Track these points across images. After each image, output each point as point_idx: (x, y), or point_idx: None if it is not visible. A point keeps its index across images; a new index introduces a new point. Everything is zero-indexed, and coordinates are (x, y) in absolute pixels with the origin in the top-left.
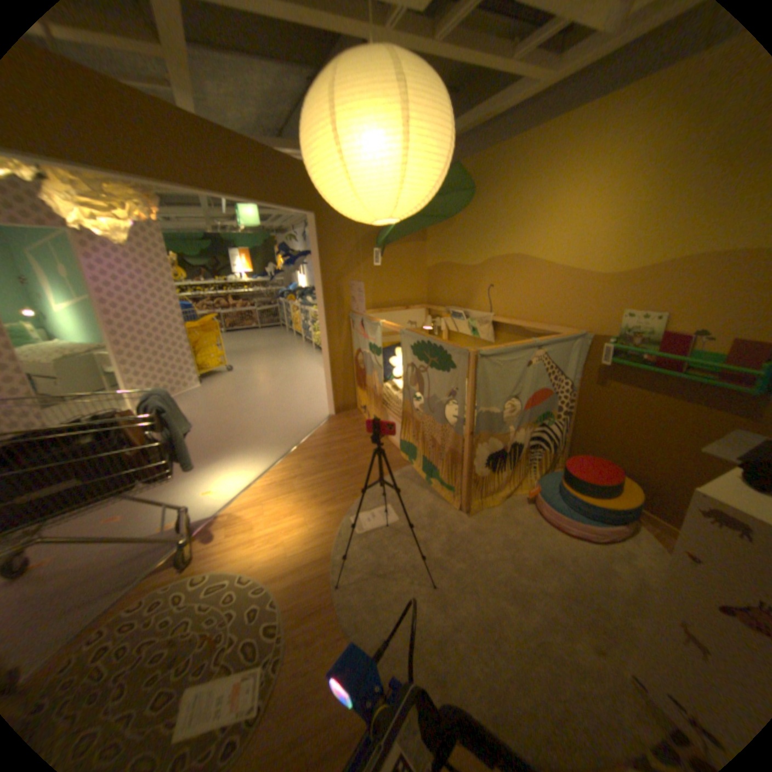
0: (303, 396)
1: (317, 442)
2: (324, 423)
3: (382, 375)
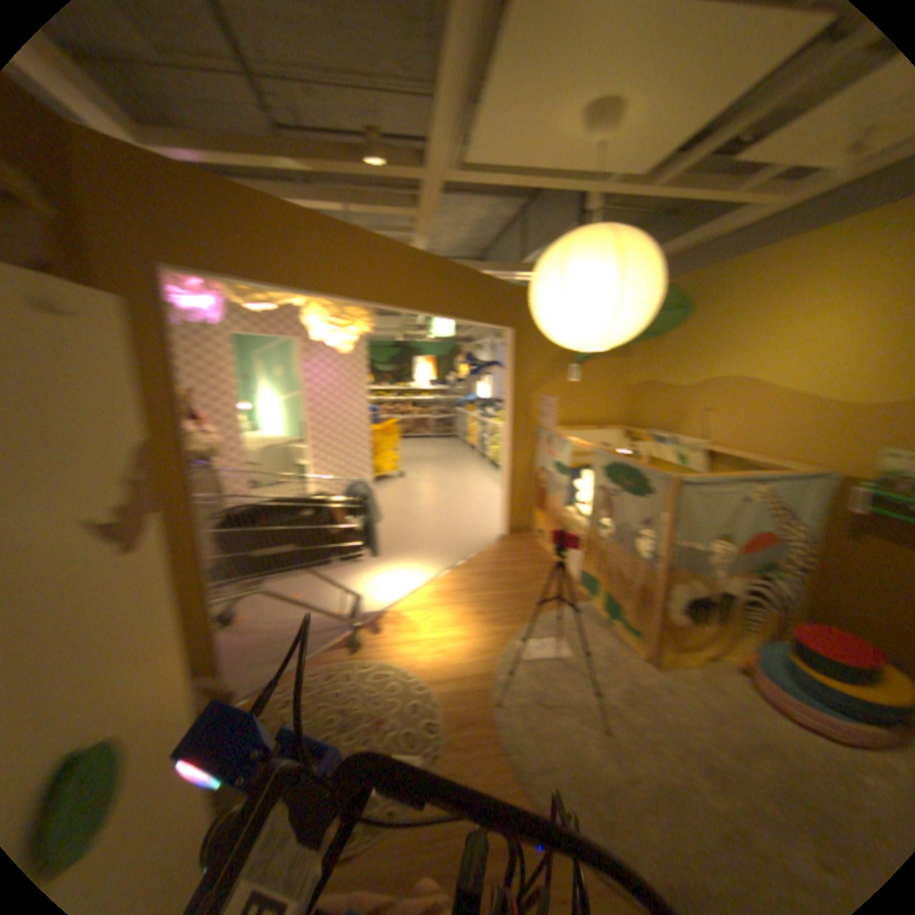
0: (475, 511)
1: (487, 559)
2: (496, 542)
3: (568, 496)
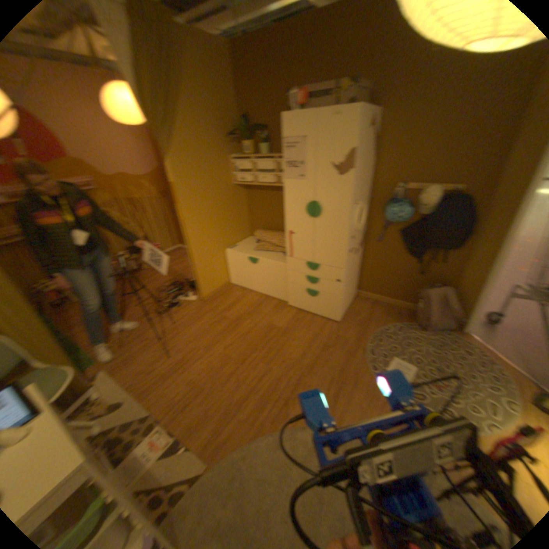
0: None
1: None
2: None
3: None
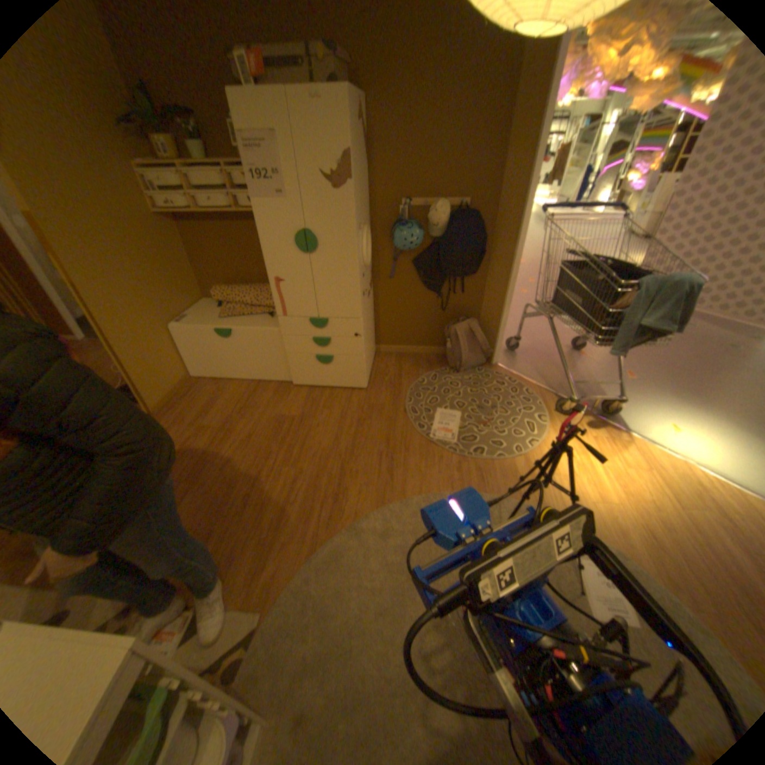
0: None
1: None
2: None
3: None
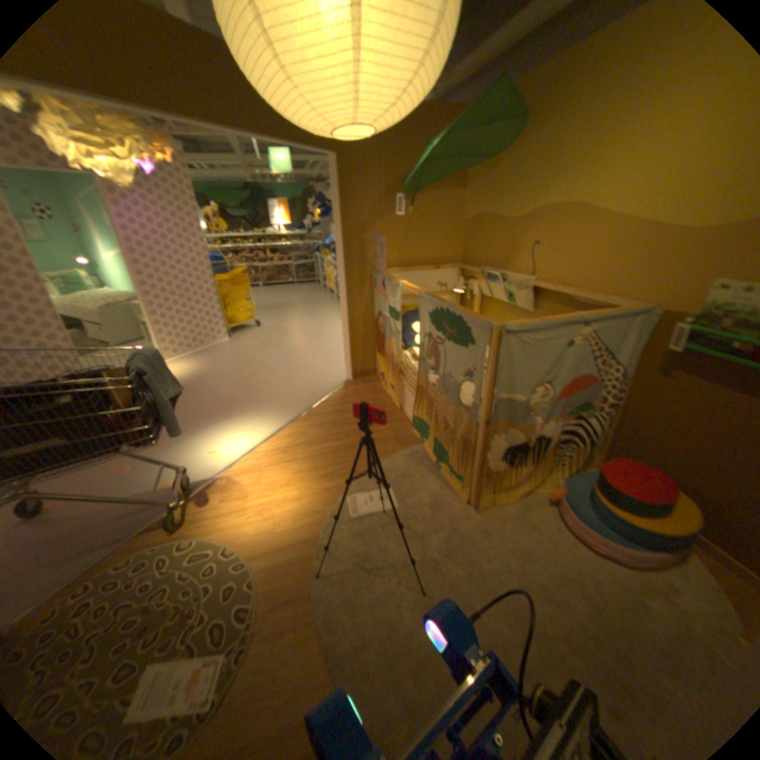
0: (323, 356)
1: (328, 407)
2: (339, 388)
3: (399, 342)
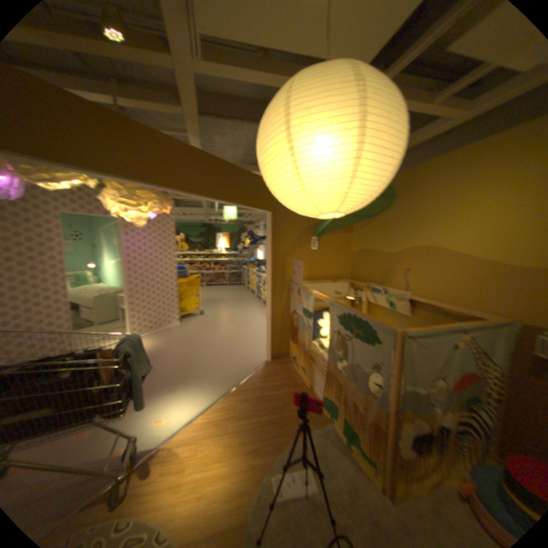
0: (248, 340)
1: (252, 384)
2: (260, 367)
3: (311, 334)
